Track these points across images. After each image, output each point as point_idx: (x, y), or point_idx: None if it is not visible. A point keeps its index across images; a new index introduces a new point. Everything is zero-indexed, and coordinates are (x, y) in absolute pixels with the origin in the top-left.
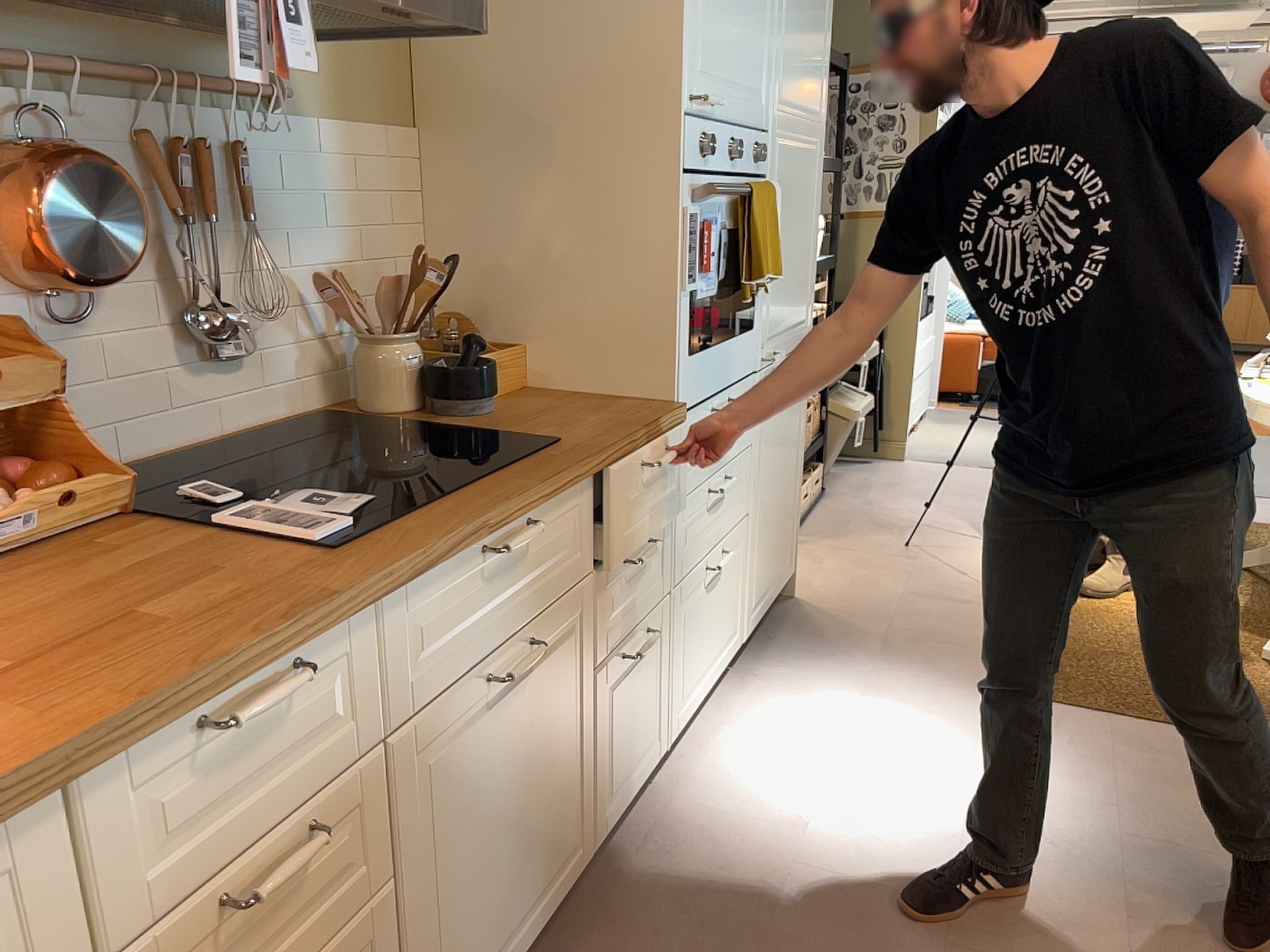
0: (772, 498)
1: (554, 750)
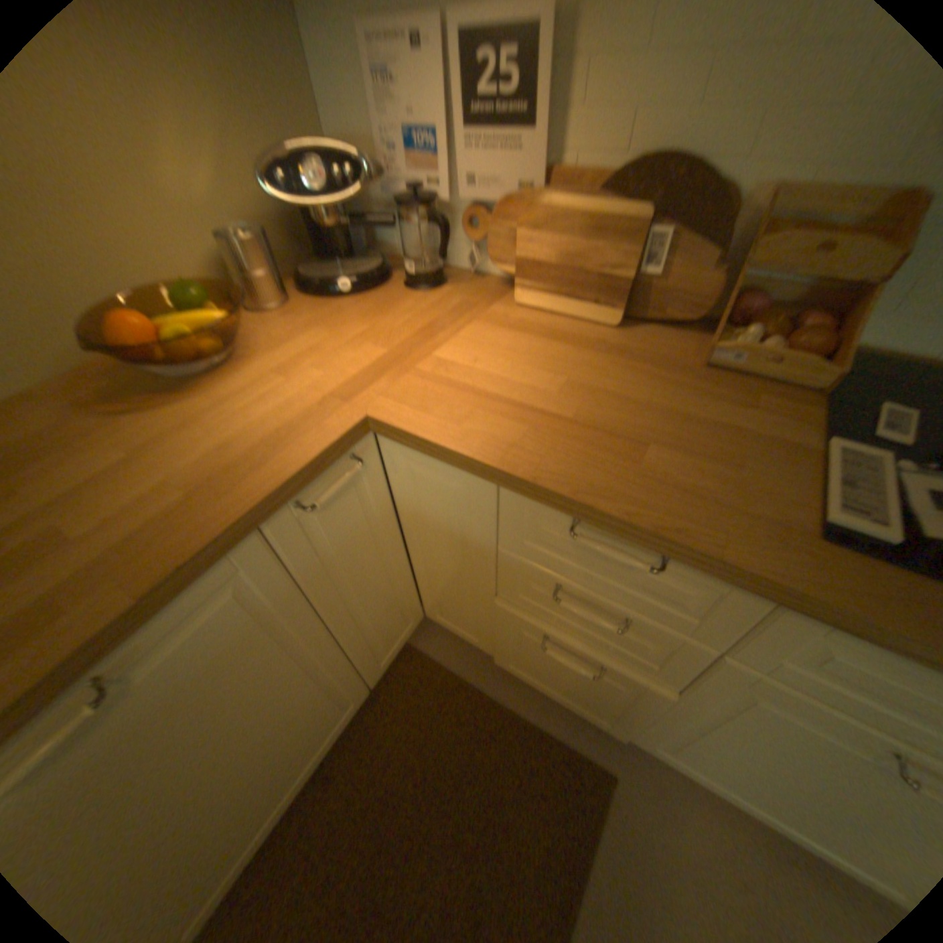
0: None
1: None
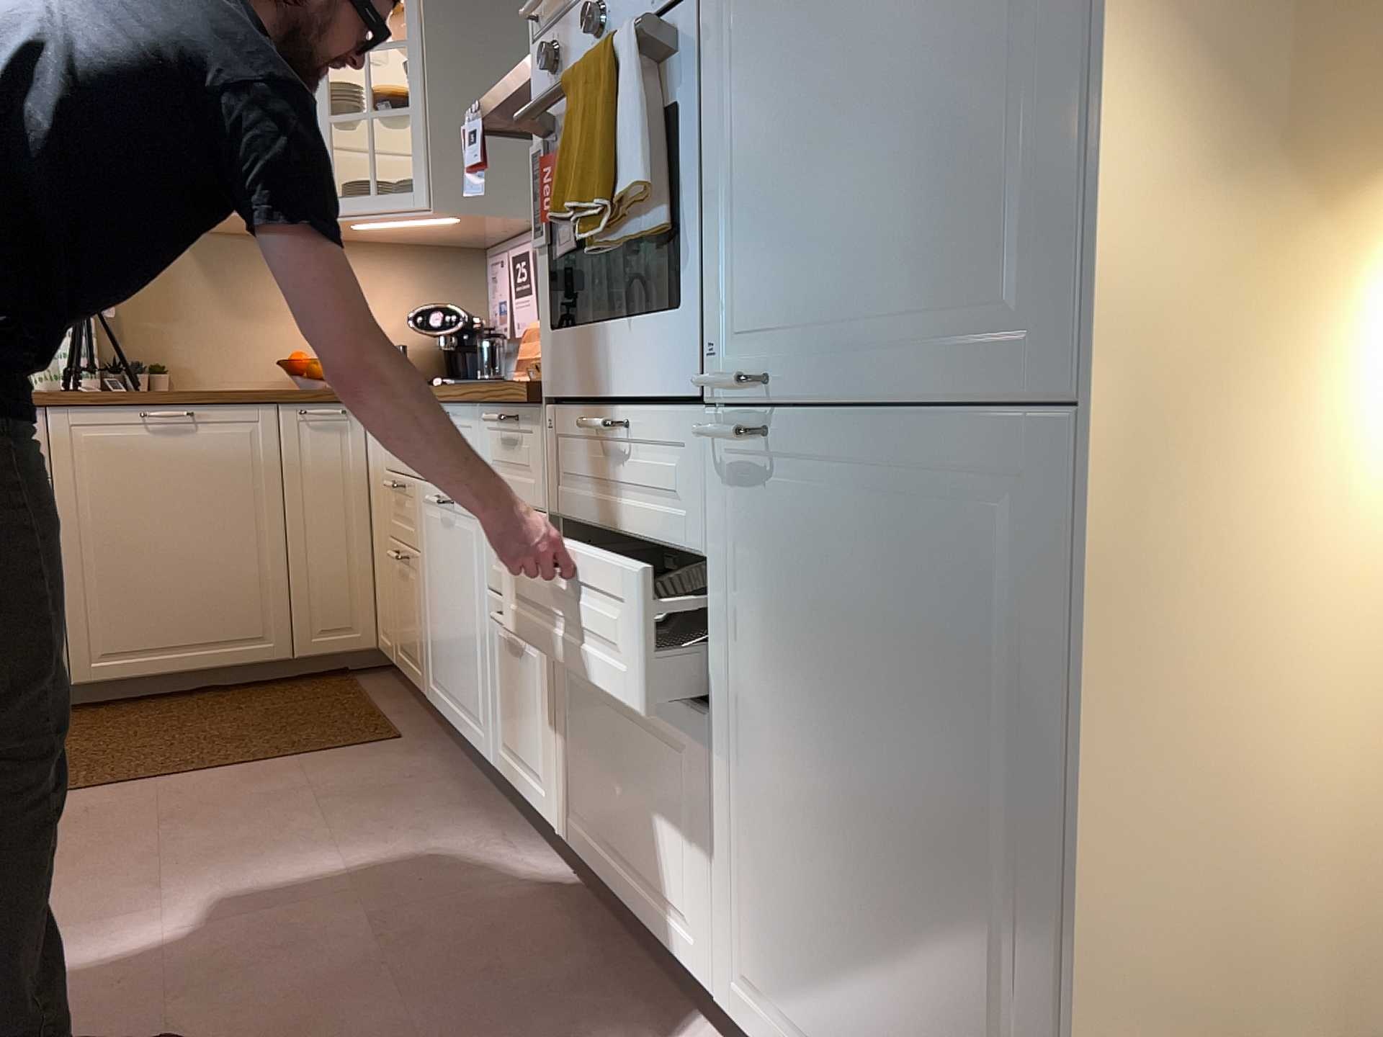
0: (813, 795)
1: (467, 610)
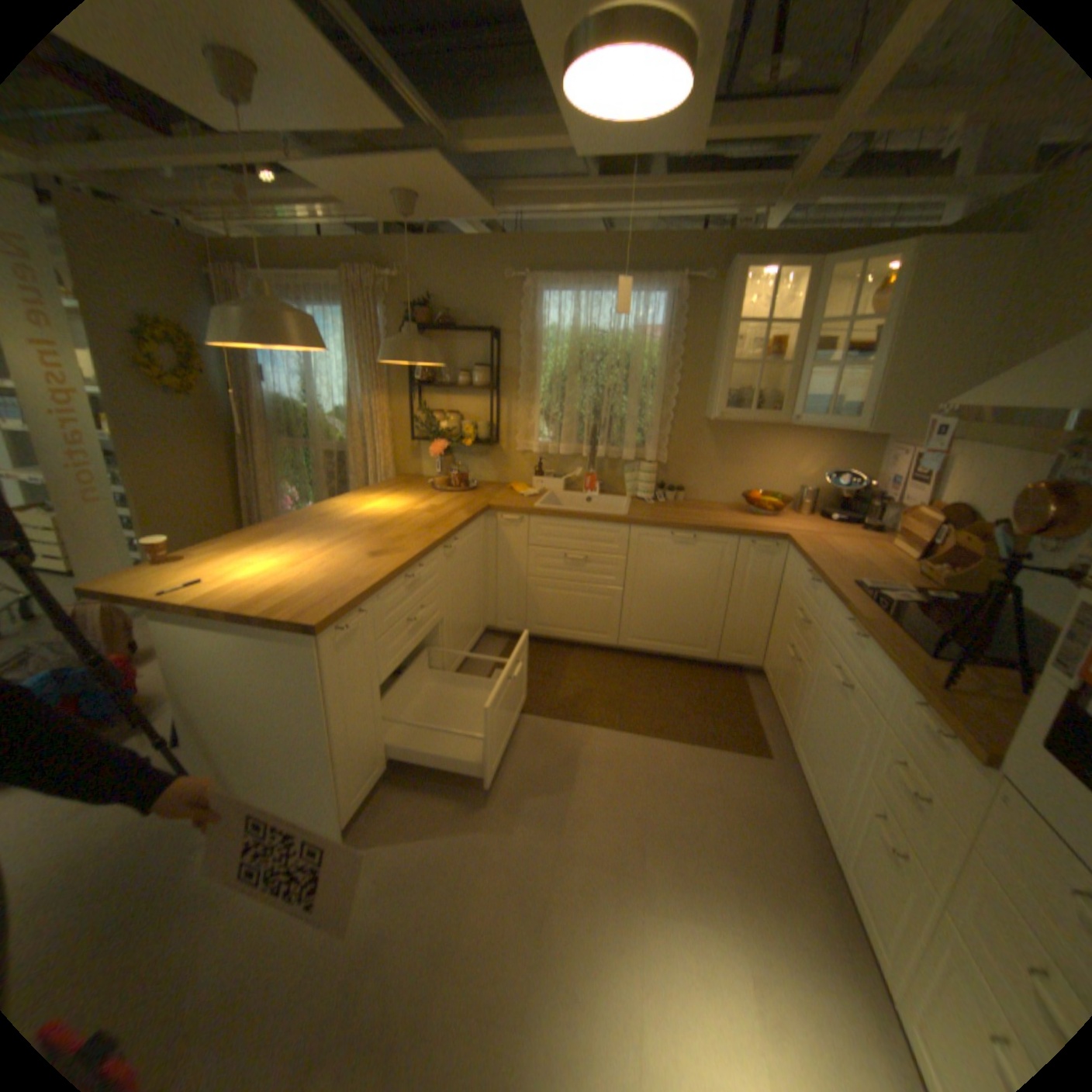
0: None
1: (845, 759)
